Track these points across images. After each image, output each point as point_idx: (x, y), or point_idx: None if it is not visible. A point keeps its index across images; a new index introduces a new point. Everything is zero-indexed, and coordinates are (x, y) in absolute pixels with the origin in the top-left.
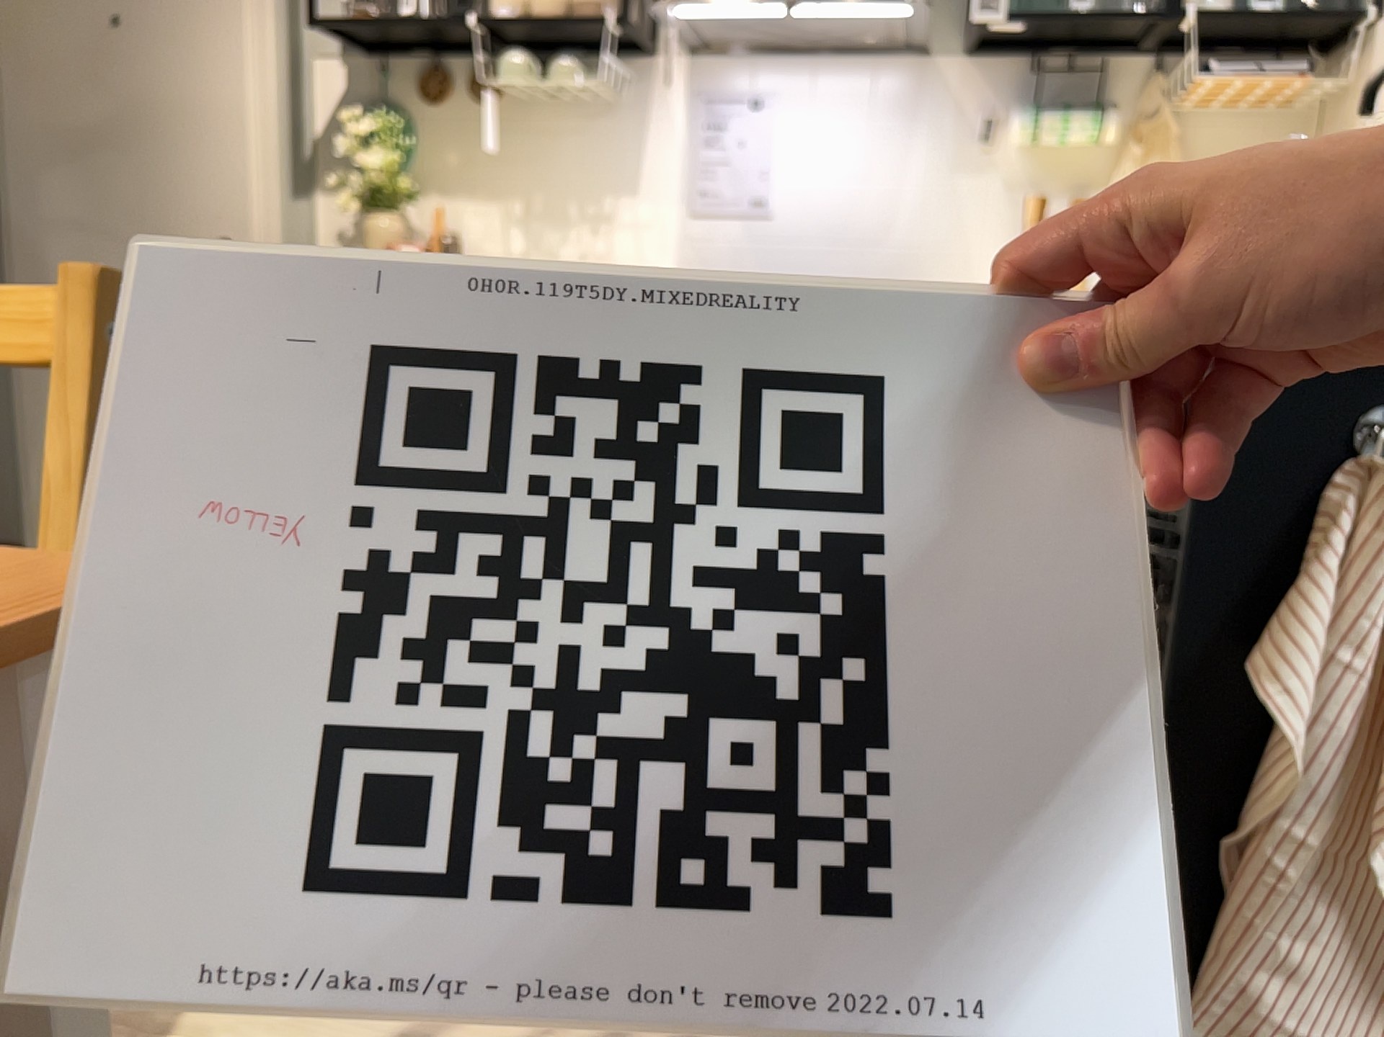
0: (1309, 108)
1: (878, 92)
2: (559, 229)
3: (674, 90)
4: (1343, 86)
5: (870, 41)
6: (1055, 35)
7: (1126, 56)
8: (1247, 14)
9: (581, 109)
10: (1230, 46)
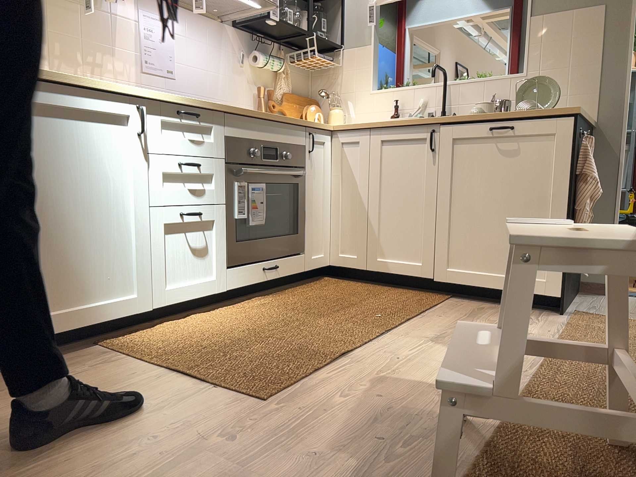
0: (314, 71)
1: (210, 34)
2: (74, 68)
3: (131, 7)
4: (335, 66)
5: (214, 12)
6: (264, 29)
7: (272, 42)
8: (323, 39)
9: (83, 2)
10: (297, 47)
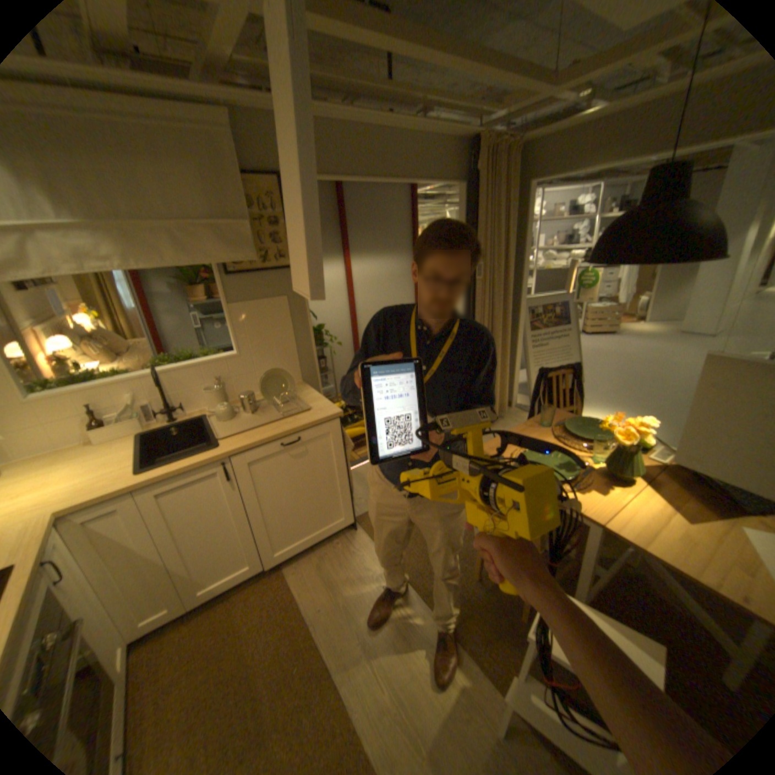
0: None
1: None
2: None
3: None
4: None
5: None
6: None
7: None
8: None
9: None
10: None
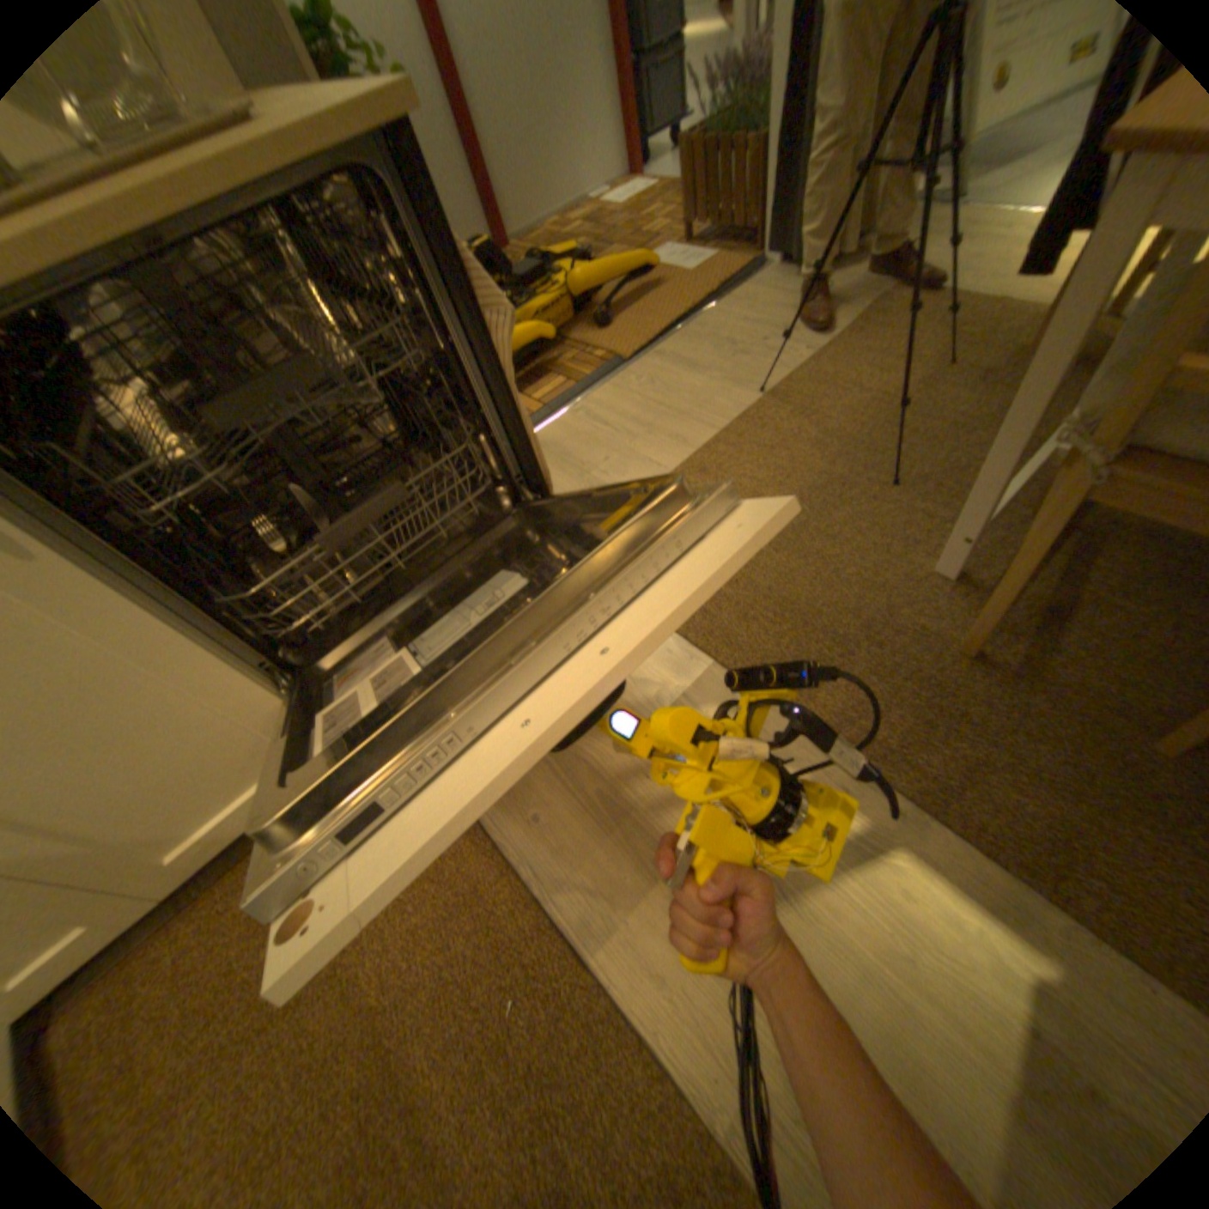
0: None
1: None
2: None
3: None
4: None
5: None
6: None
7: None
8: None
9: None
10: None
